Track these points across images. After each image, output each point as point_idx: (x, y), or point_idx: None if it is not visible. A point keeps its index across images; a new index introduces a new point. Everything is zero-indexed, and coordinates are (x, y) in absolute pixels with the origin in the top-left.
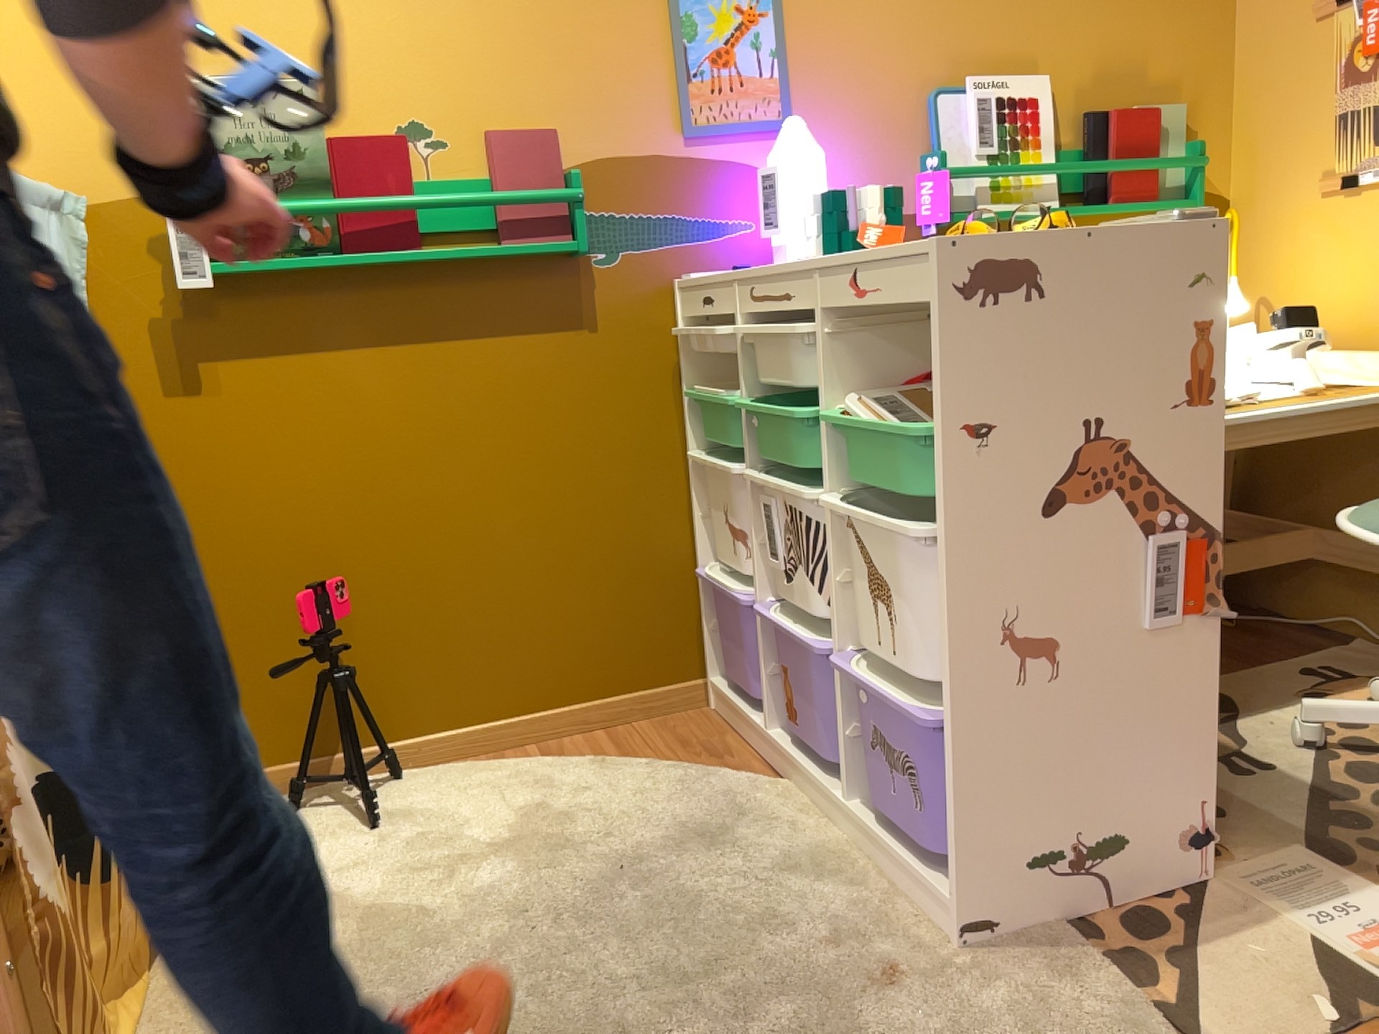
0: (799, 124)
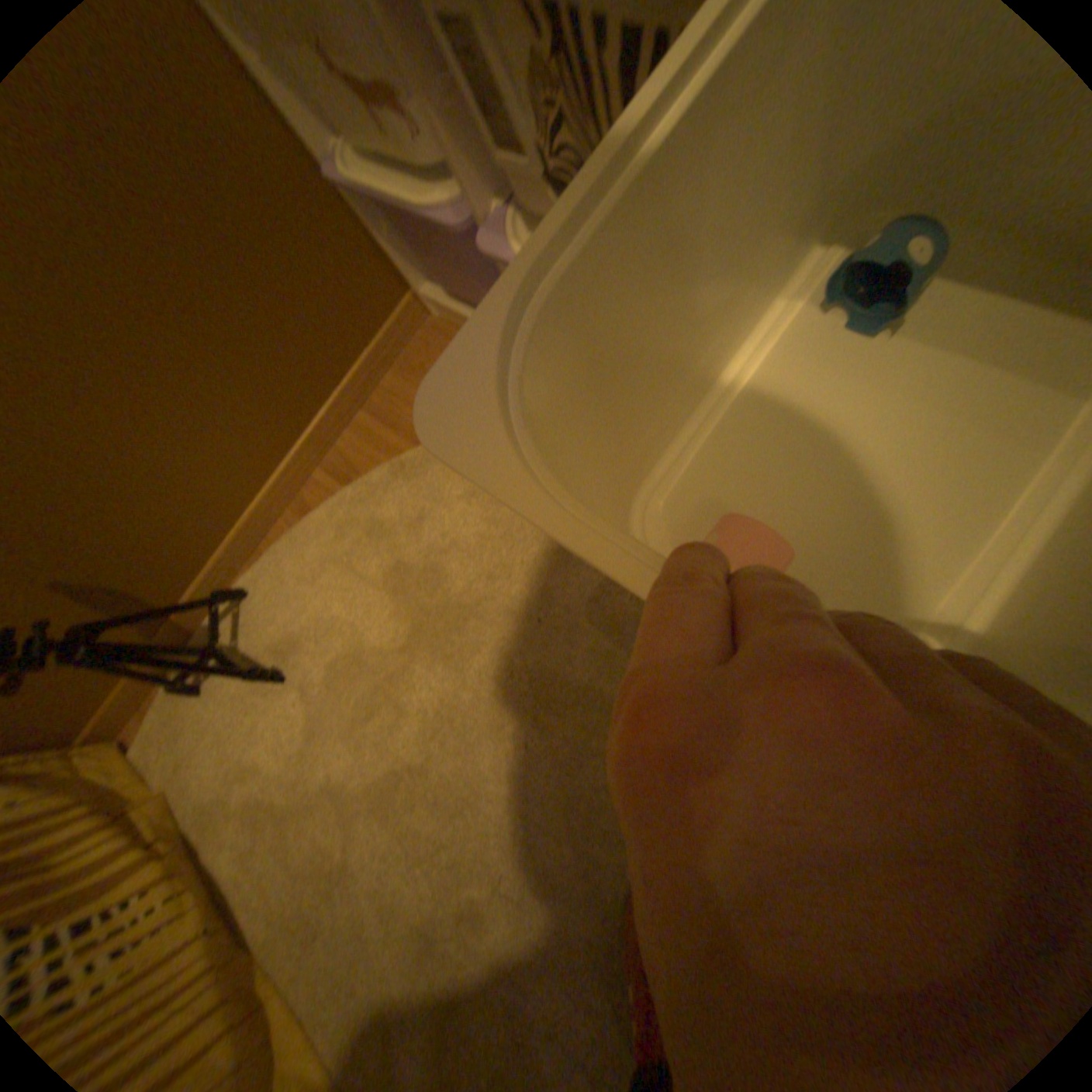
0: None
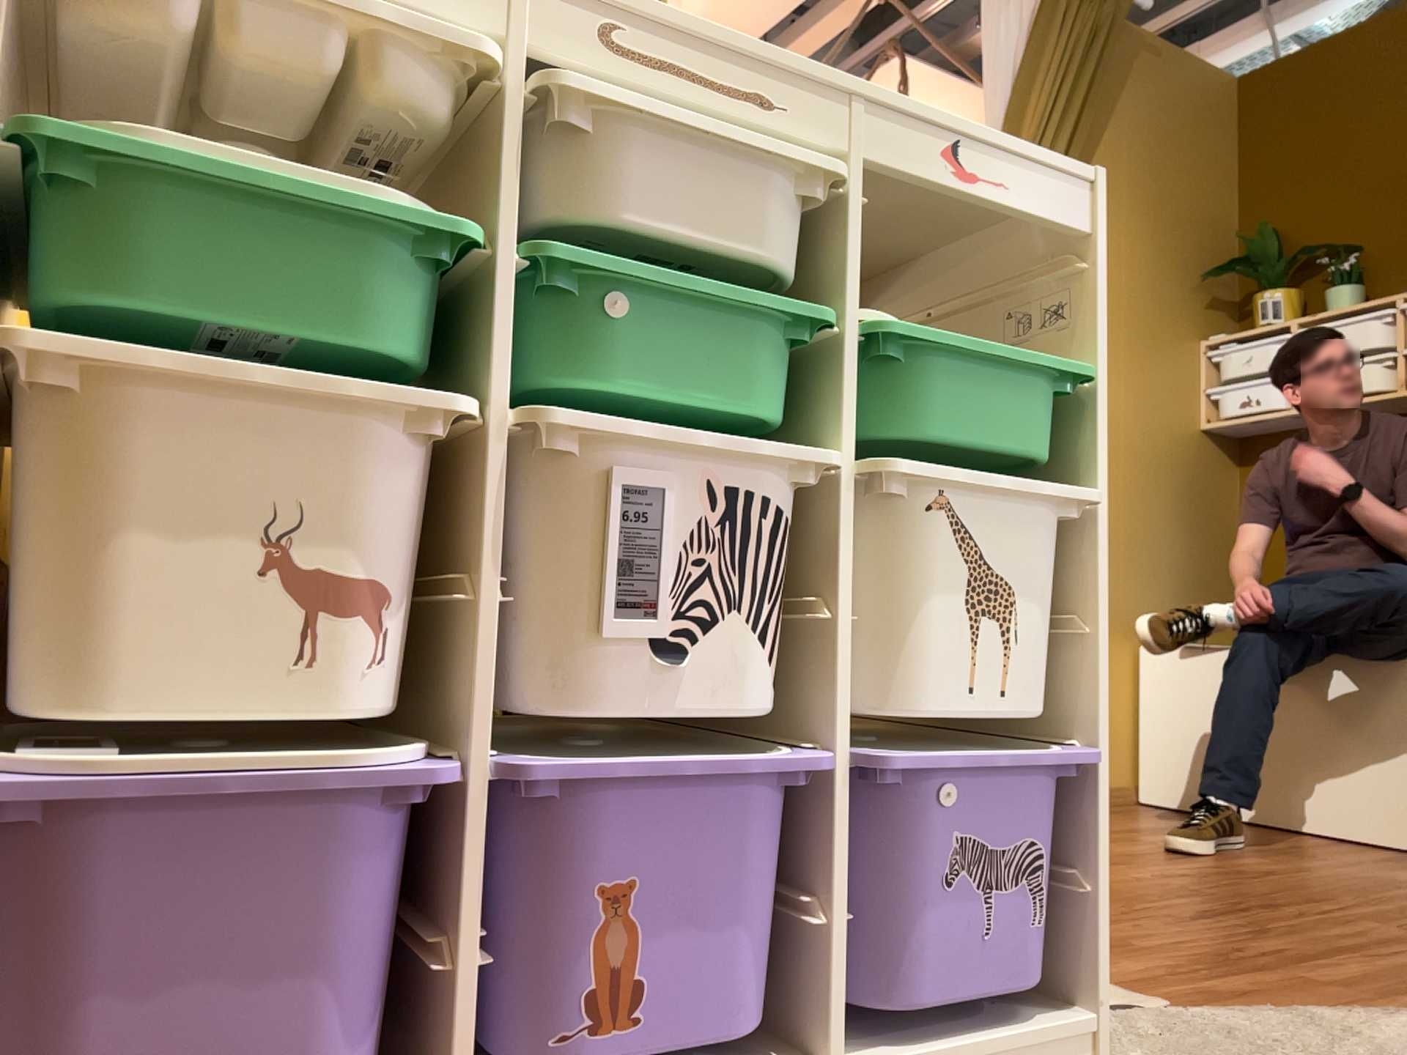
0: None
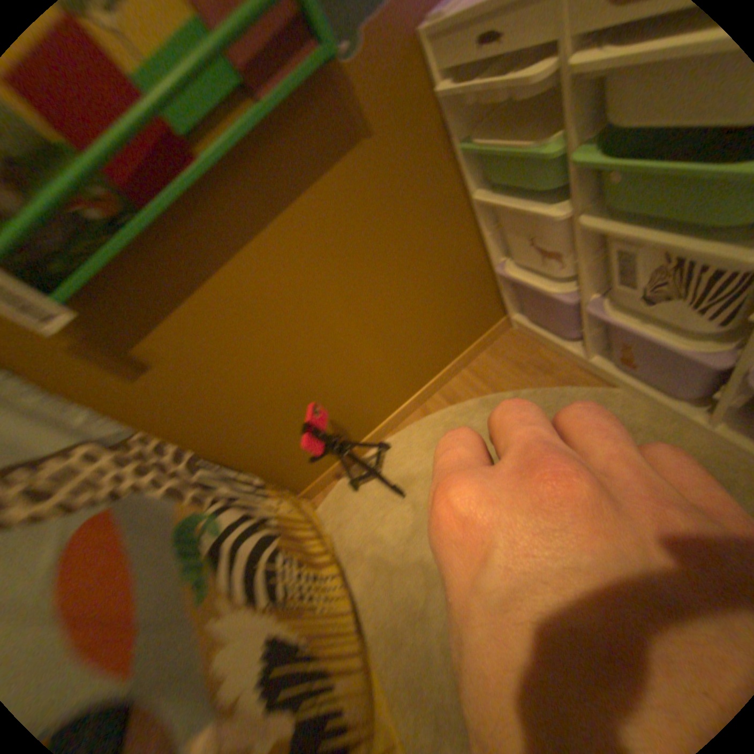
0: None
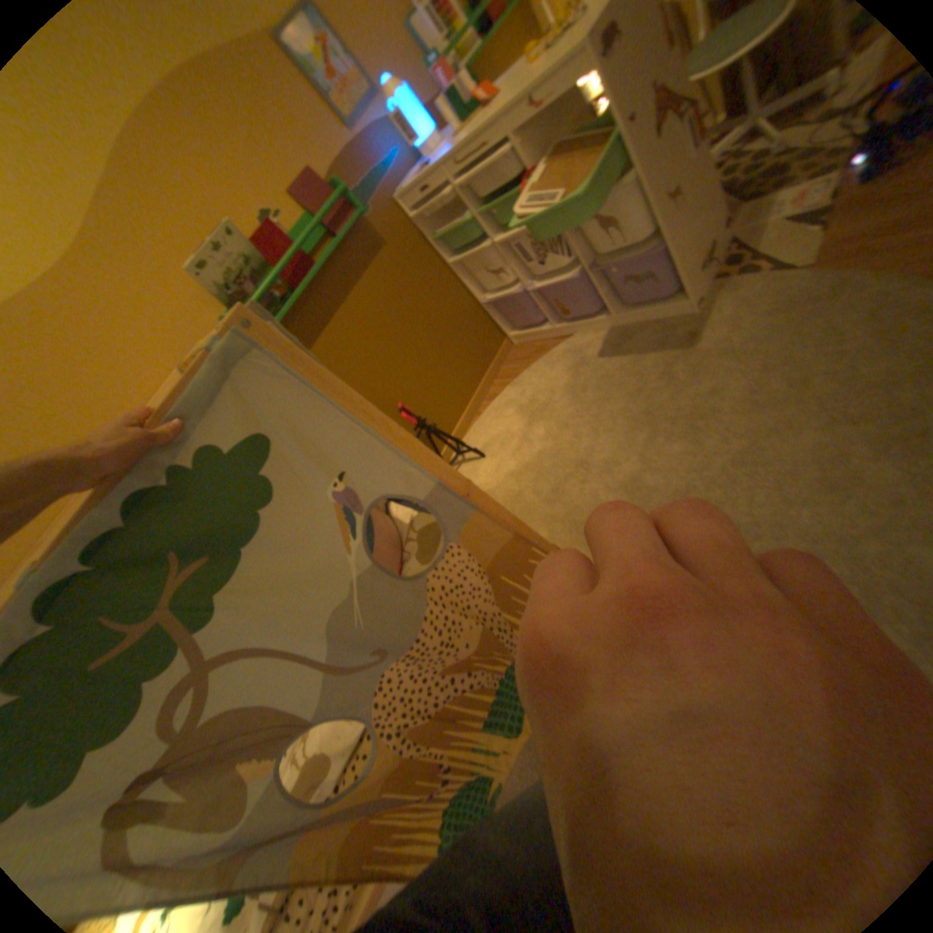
0: (387, 76)
